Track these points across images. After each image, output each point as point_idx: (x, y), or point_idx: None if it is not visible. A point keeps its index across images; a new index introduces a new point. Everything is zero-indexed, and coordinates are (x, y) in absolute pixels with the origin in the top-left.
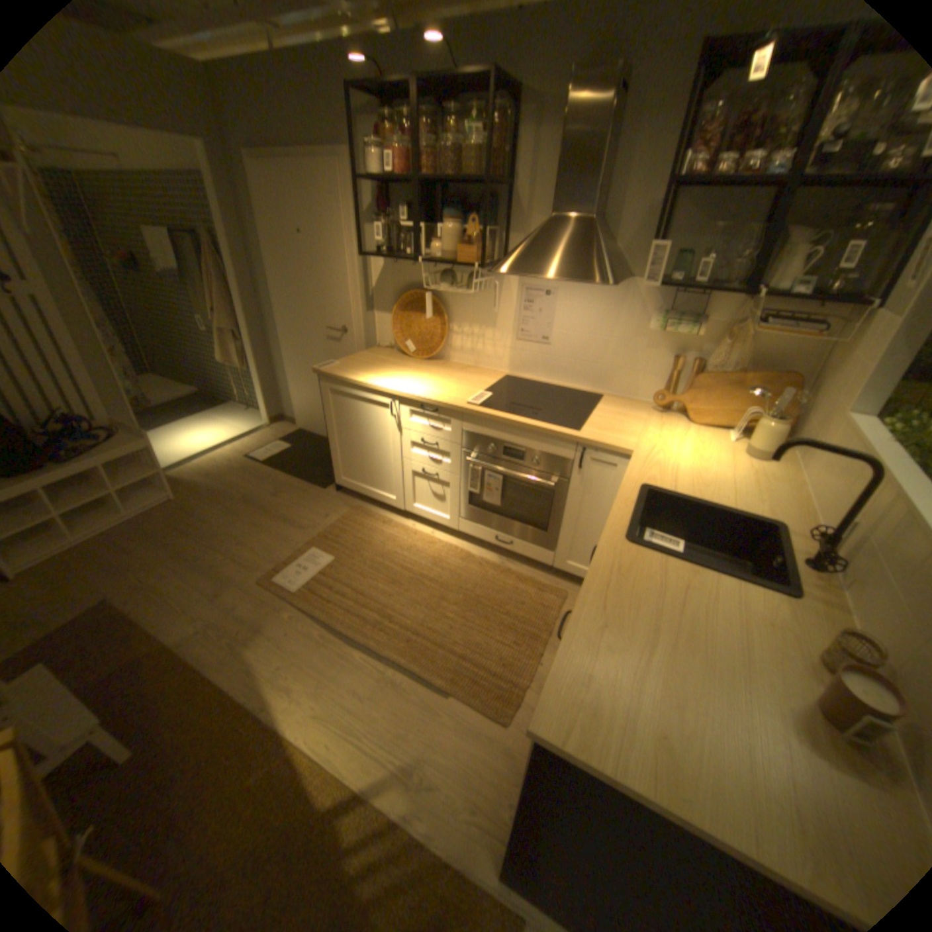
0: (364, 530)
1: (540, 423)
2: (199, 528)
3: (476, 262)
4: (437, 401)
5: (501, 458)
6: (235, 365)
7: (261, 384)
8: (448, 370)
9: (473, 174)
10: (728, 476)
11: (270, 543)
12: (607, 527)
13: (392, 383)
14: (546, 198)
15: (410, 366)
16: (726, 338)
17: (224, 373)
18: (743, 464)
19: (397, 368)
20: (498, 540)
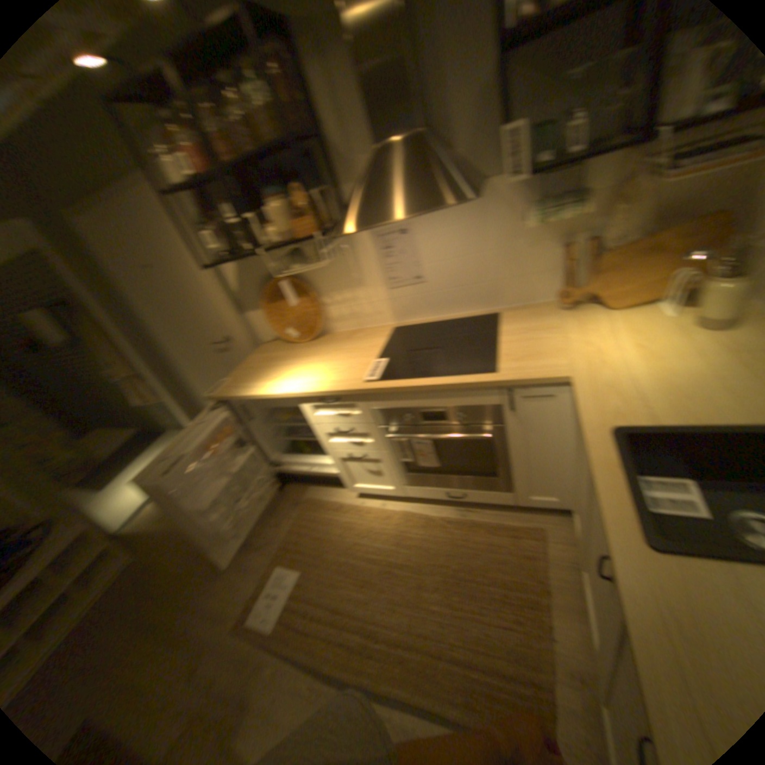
0: (314, 529)
1: (448, 377)
2: (158, 590)
3: (315, 229)
4: (330, 390)
5: (420, 423)
6: (148, 402)
7: (177, 409)
8: (332, 344)
9: (270, 139)
10: (701, 368)
11: (228, 581)
12: (607, 527)
13: (281, 384)
14: (358, 132)
15: (294, 354)
16: (618, 203)
17: (143, 411)
18: (705, 343)
19: (282, 363)
20: (449, 496)
